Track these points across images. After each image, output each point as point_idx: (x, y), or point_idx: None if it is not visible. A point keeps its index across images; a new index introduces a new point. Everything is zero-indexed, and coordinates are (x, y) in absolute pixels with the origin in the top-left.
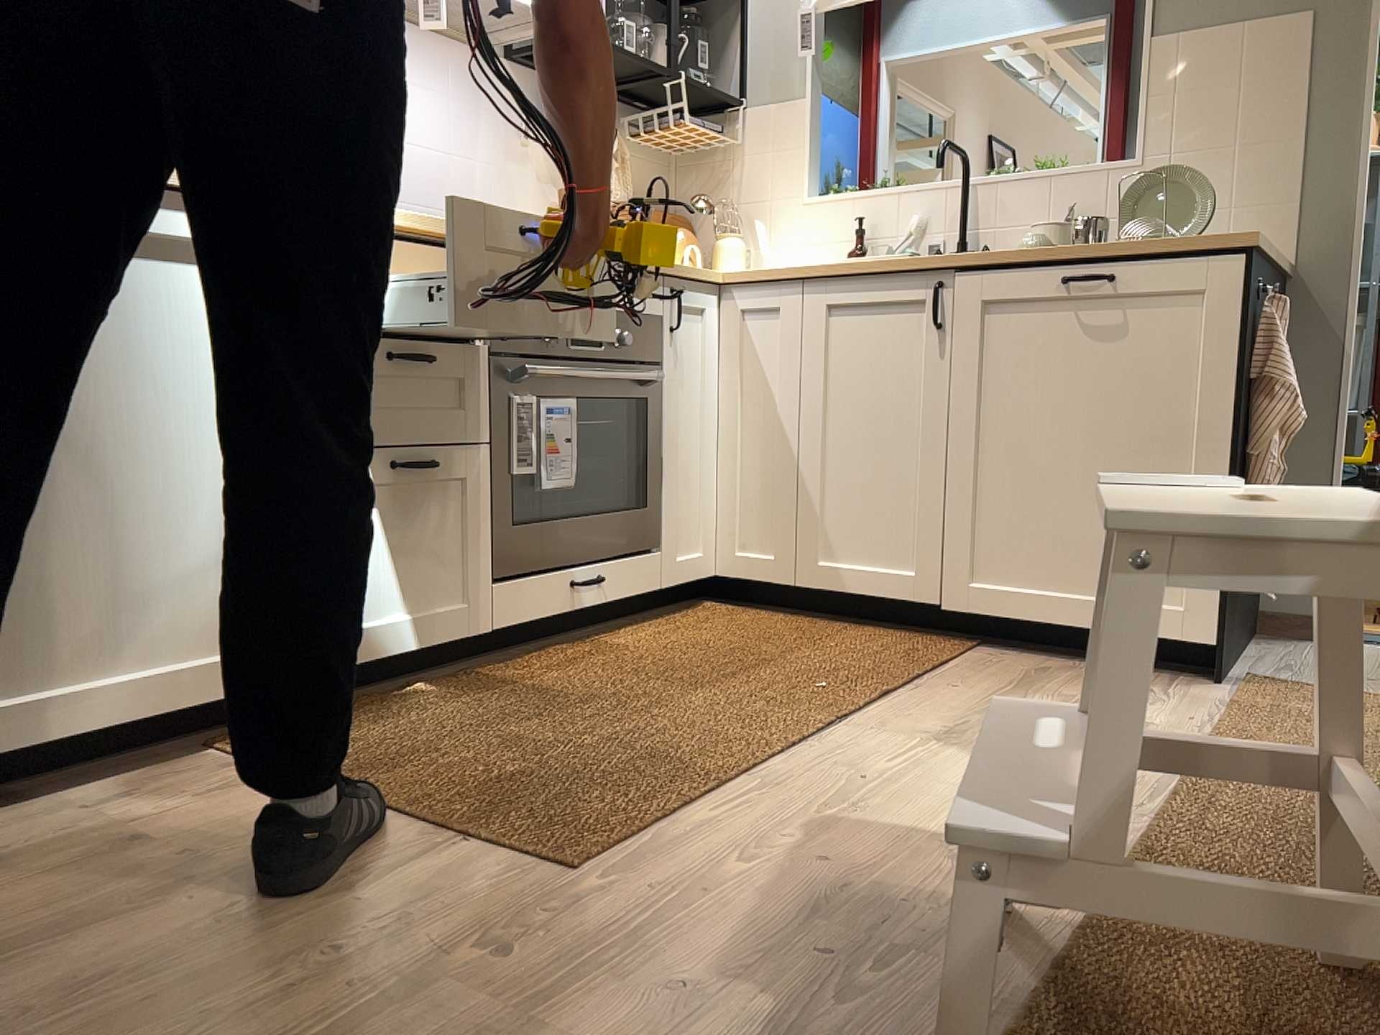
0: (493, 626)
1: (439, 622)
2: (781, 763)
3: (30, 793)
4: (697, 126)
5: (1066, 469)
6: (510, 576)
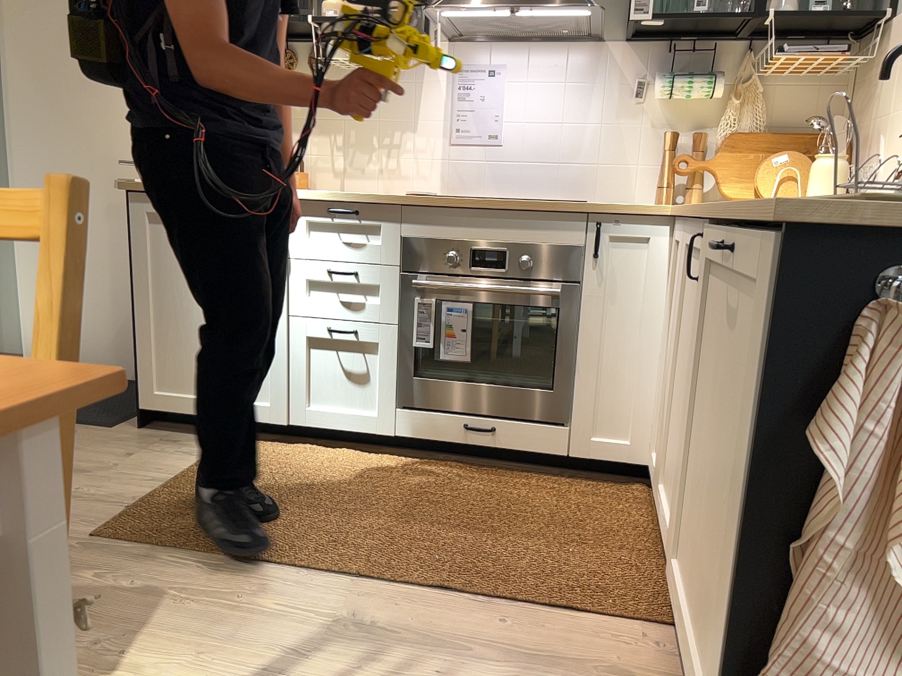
0: (396, 434)
1: (355, 420)
2: (253, 568)
3: (180, 428)
4: (794, 57)
5: (714, 481)
6: (425, 409)
